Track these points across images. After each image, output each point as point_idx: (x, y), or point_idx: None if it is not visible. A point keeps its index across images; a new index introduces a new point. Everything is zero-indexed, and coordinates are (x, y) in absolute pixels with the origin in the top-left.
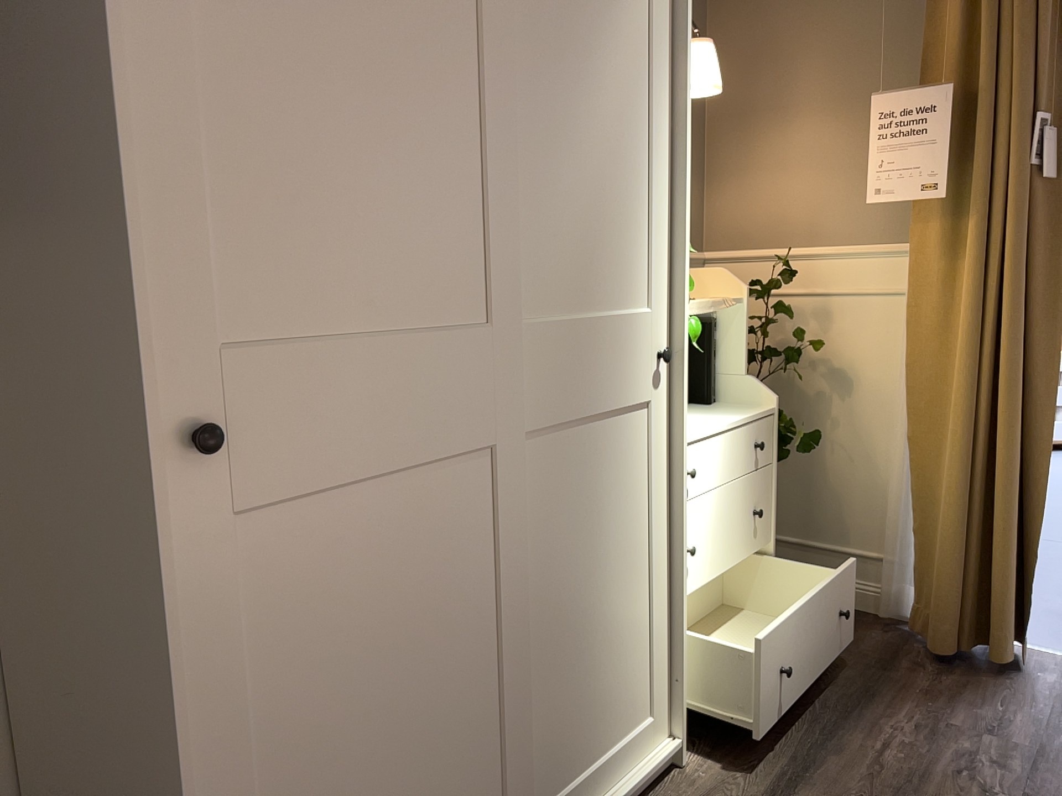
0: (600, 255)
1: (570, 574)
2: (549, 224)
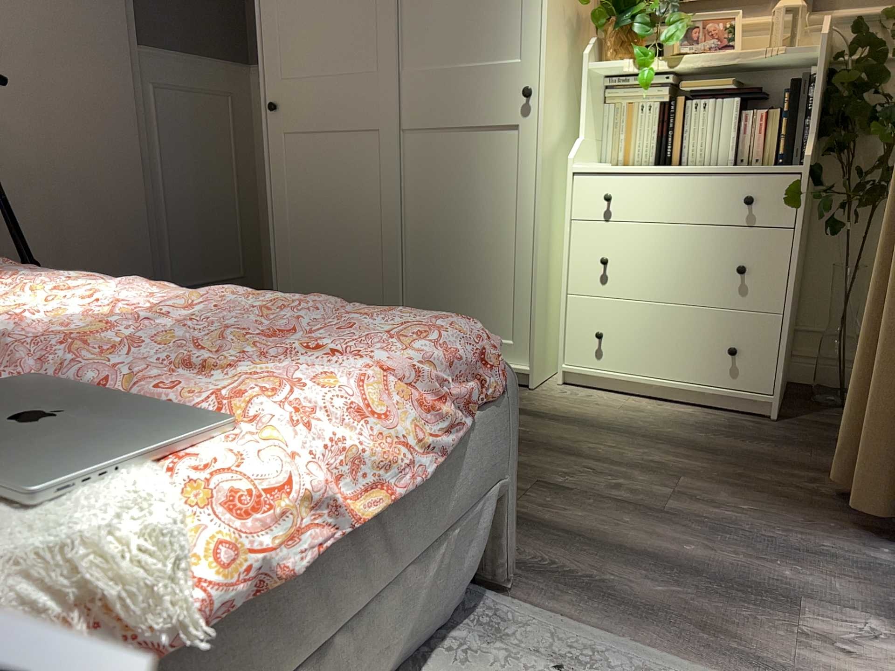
0: (468, 30)
1: (439, 215)
2: (427, 18)
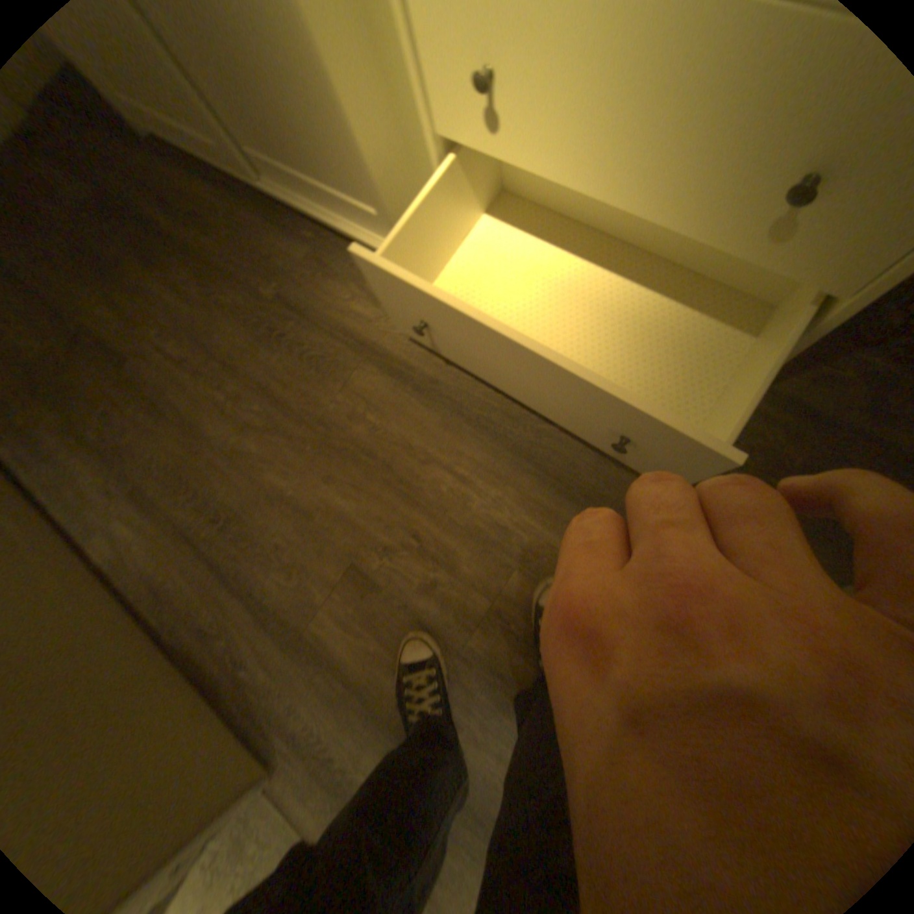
0: None
1: None
2: None
